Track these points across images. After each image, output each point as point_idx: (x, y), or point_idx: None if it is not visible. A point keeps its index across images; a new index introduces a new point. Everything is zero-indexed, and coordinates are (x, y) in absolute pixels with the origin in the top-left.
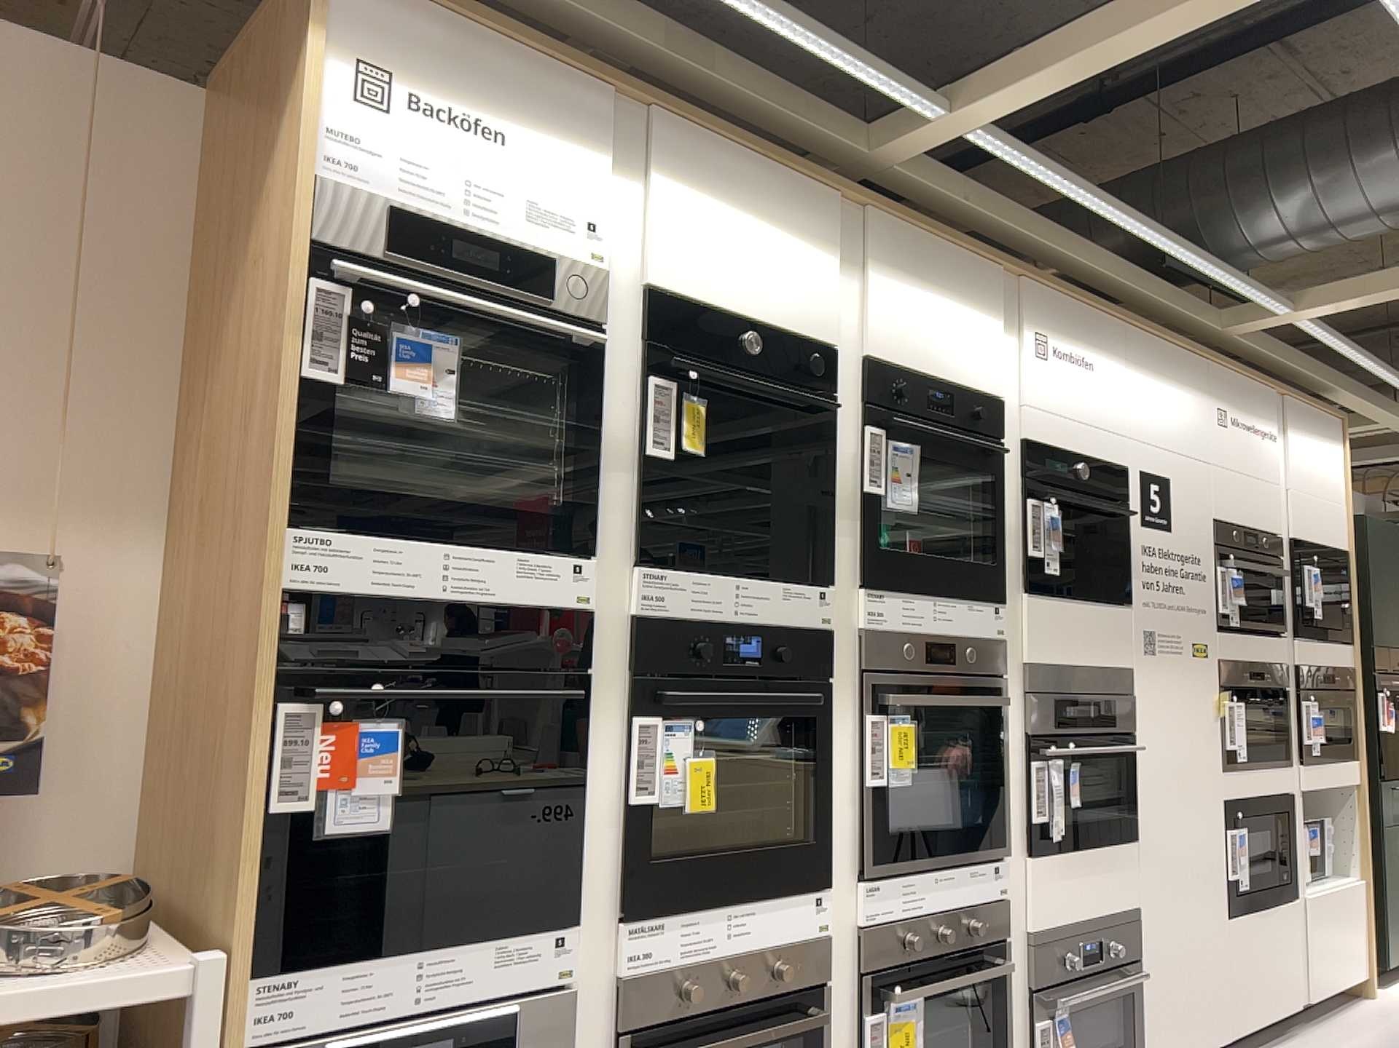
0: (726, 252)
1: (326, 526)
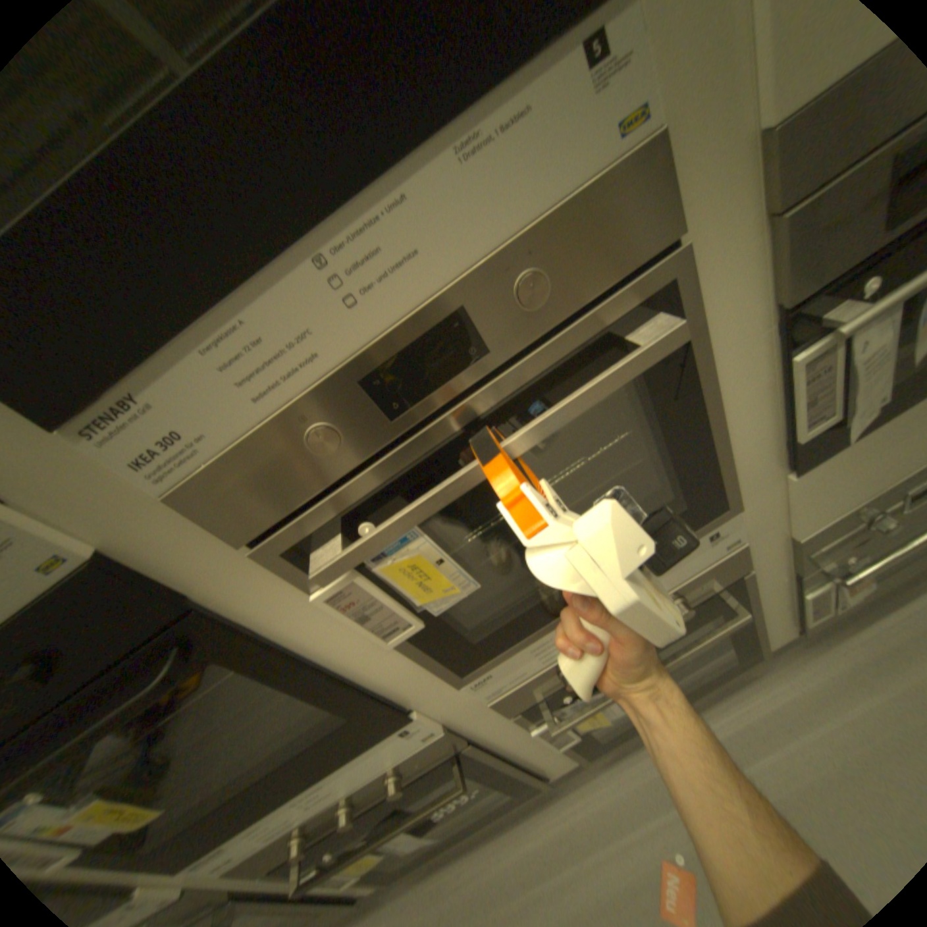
0: None
1: None
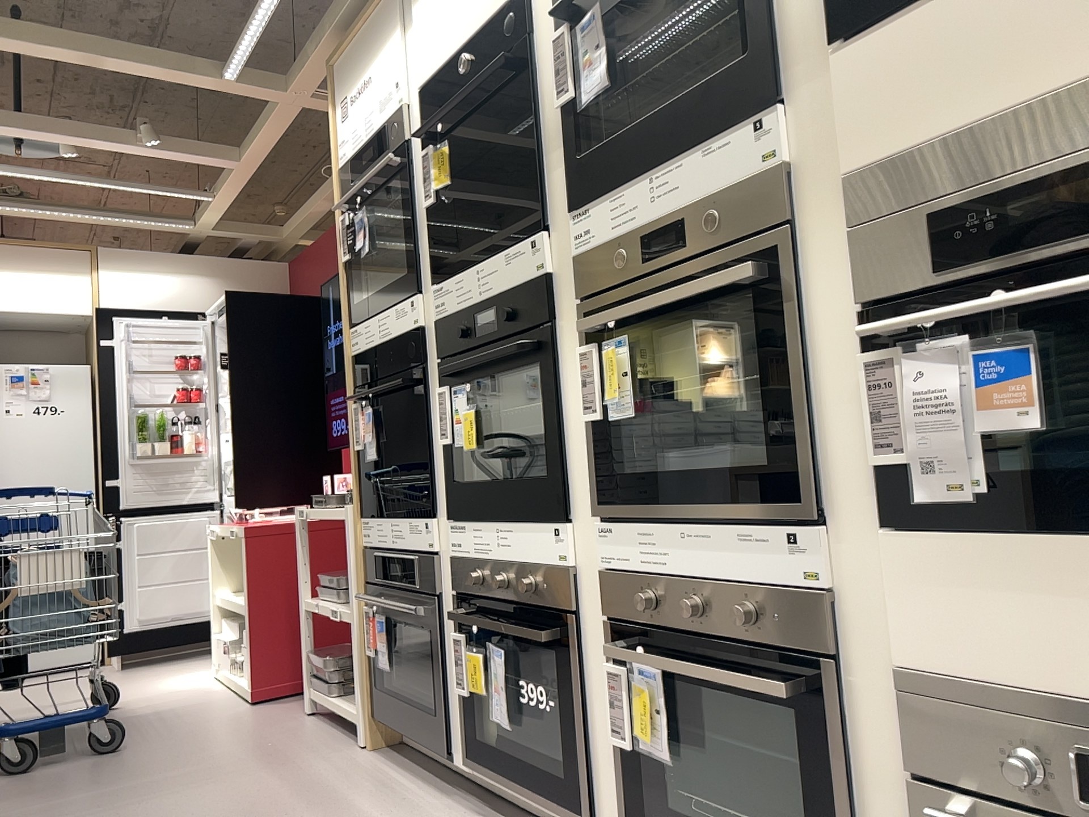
0: (445, 2)
1: (357, 325)
